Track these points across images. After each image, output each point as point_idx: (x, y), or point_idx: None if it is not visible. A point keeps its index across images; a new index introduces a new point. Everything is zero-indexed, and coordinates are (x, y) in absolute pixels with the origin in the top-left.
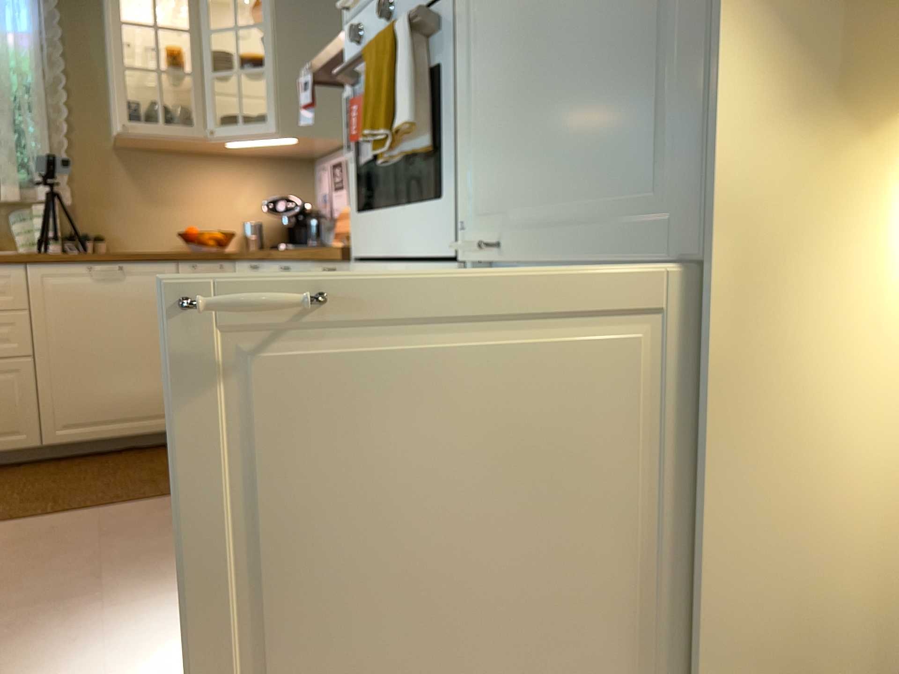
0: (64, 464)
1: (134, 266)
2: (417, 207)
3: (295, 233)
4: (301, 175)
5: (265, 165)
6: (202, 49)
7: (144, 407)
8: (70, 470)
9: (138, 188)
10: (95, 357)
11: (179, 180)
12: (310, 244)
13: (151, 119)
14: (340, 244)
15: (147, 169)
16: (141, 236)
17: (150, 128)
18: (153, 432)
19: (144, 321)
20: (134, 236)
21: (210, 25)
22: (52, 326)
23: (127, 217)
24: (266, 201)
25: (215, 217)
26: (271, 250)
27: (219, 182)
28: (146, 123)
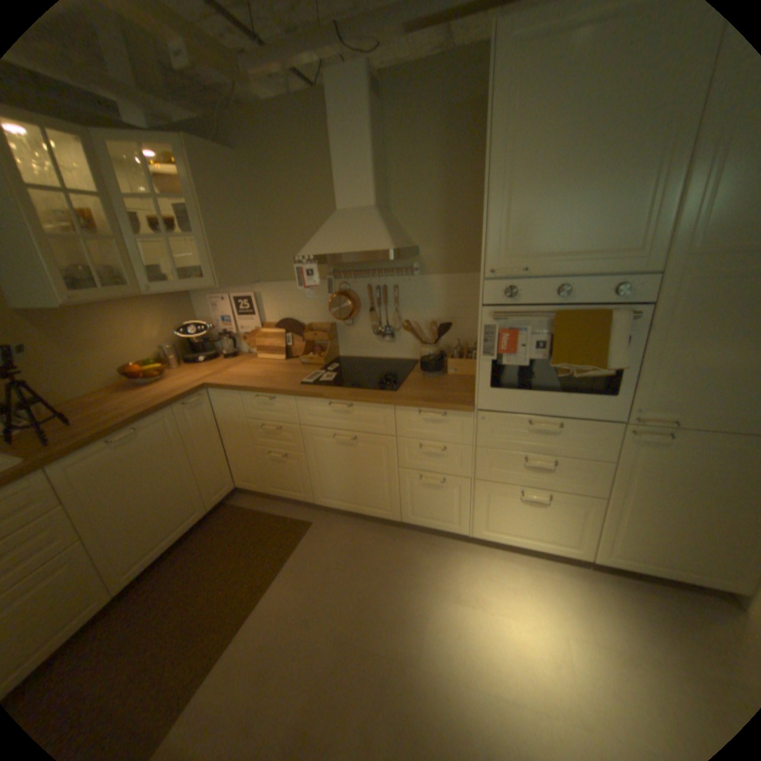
0: (136, 596)
1: (142, 423)
2: (576, 394)
3: (199, 346)
4: (181, 300)
5: (155, 298)
6: (112, 211)
7: (178, 518)
8: (153, 597)
9: (54, 343)
10: (134, 507)
11: (90, 326)
12: (226, 354)
13: (80, 283)
14: (273, 356)
15: (57, 323)
16: (72, 383)
17: (90, 295)
18: (188, 530)
19: (161, 460)
20: (65, 386)
21: (119, 190)
22: (89, 505)
23: (52, 371)
24: (163, 325)
25: (130, 349)
26: (177, 361)
27: (124, 319)
28: (84, 291)
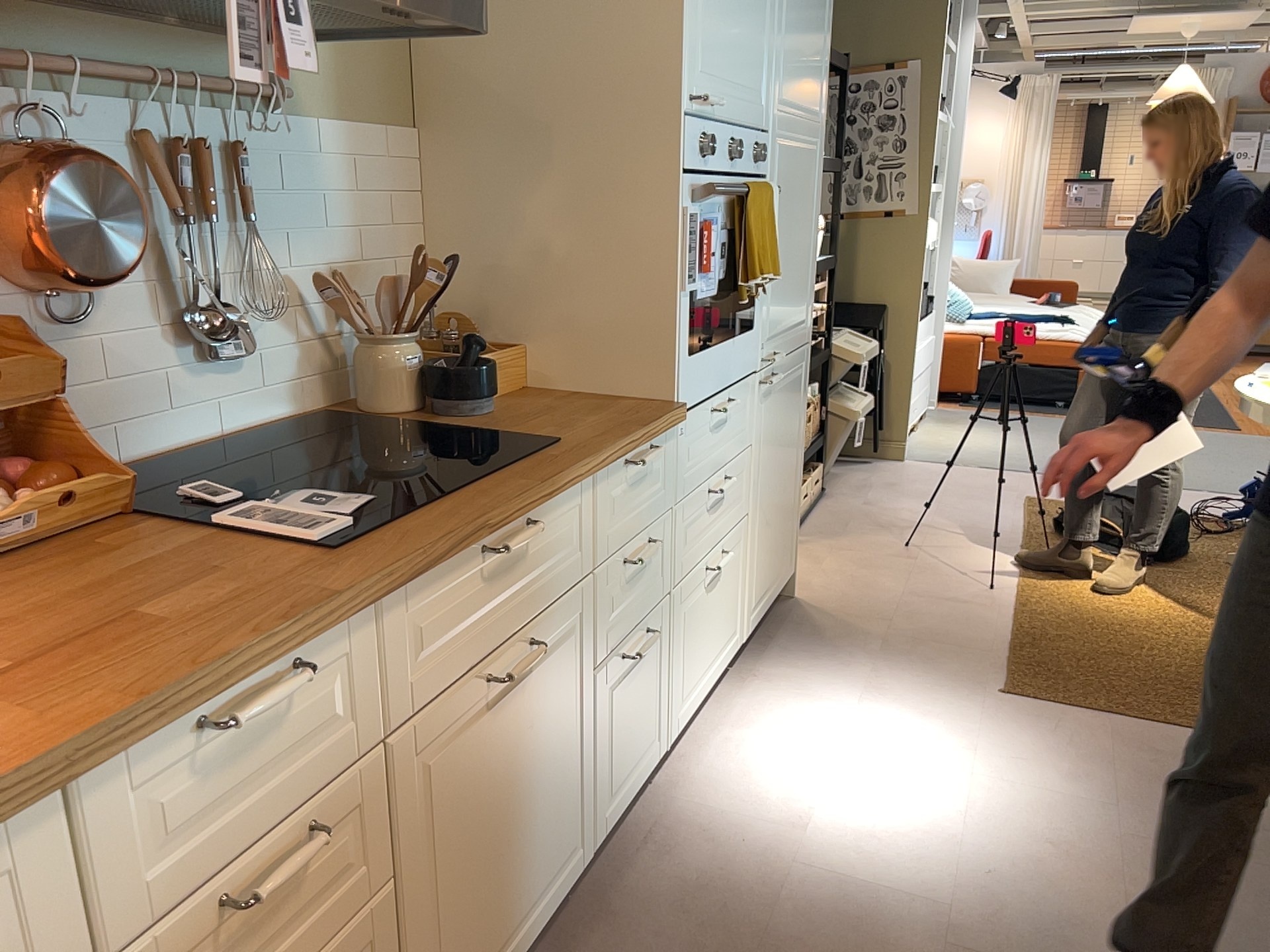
0: None
1: None
2: (736, 337)
3: None
4: None
5: None
6: None
7: None
8: None
9: None
10: None
11: None
12: None
13: None
14: None
15: None
16: None
17: None
18: None
19: None
20: None
21: None
22: None
23: None
24: None
25: None
26: None
27: None
28: None
